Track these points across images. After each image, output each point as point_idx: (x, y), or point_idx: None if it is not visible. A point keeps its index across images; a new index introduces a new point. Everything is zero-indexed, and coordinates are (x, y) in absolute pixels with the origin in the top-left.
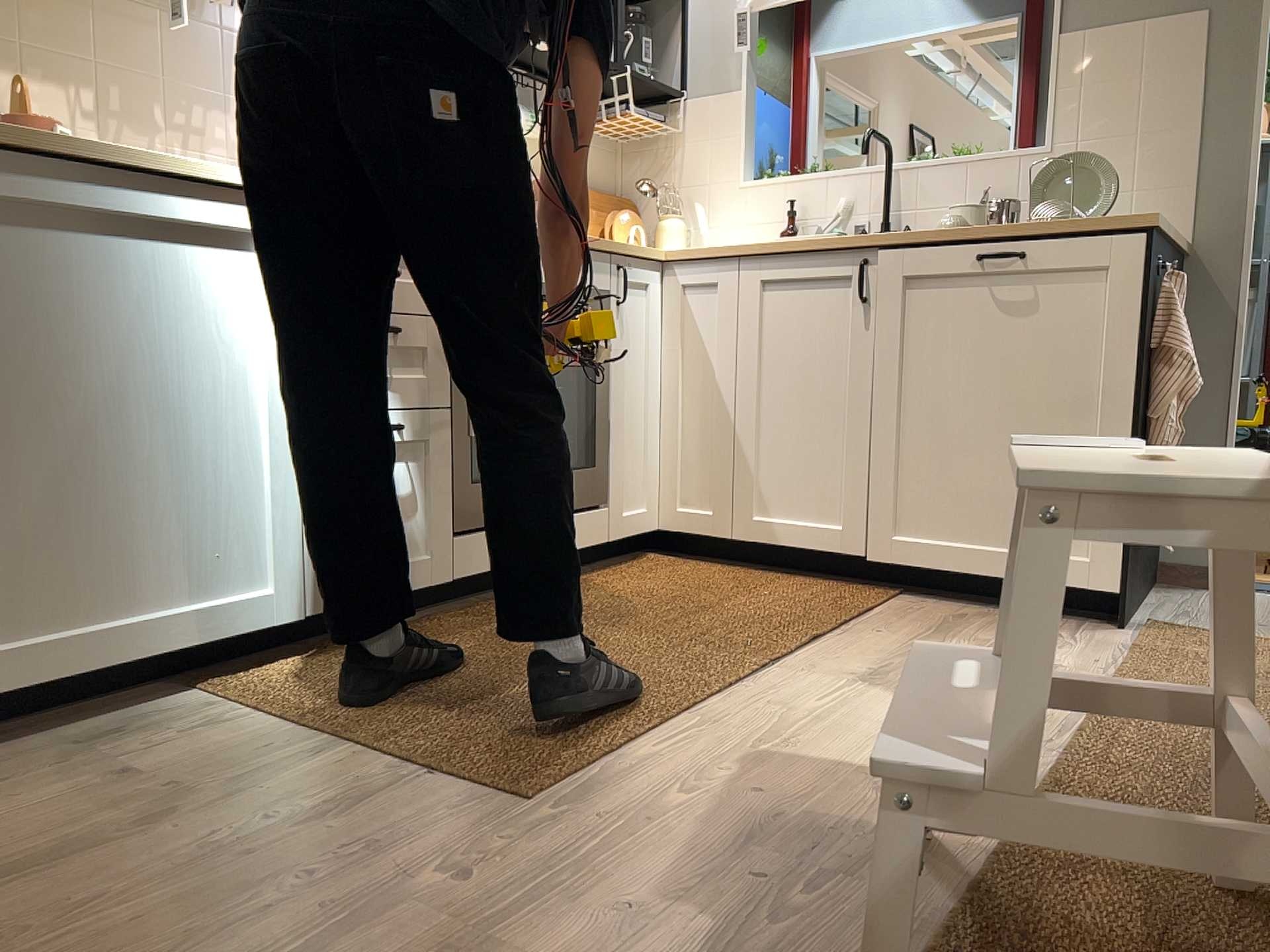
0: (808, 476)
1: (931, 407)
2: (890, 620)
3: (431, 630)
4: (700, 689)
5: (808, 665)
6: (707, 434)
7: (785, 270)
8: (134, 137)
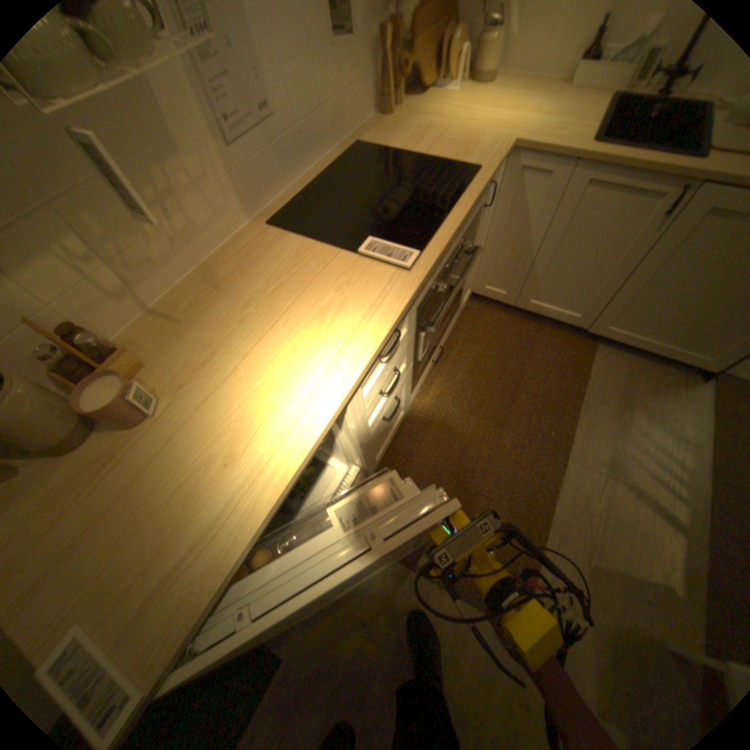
0: (569, 292)
1: (672, 282)
2: (605, 394)
3: (408, 438)
4: (551, 505)
5: (586, 464)
6: (512, 258)
7: (613, 176)
8: (121, 242)
